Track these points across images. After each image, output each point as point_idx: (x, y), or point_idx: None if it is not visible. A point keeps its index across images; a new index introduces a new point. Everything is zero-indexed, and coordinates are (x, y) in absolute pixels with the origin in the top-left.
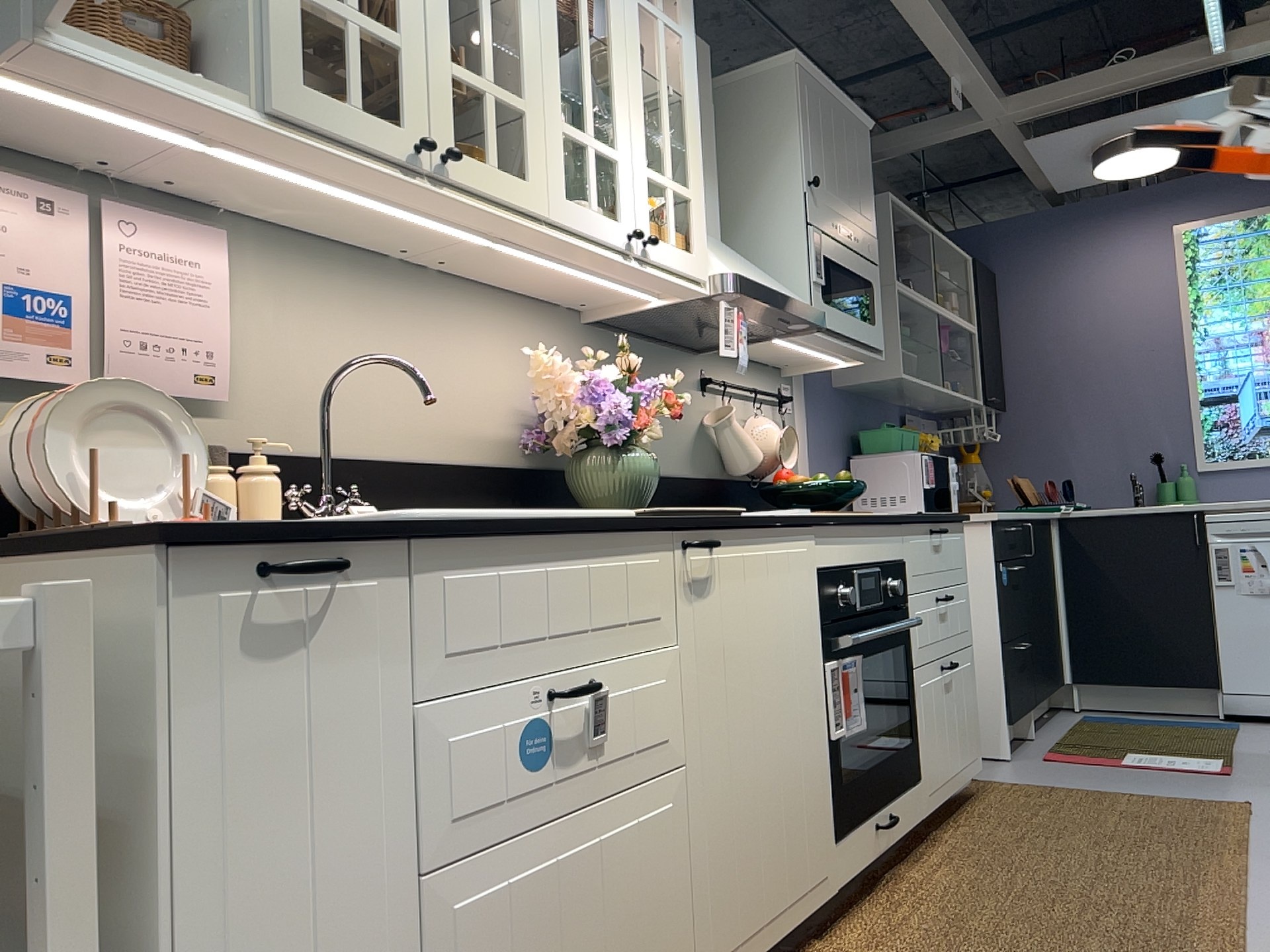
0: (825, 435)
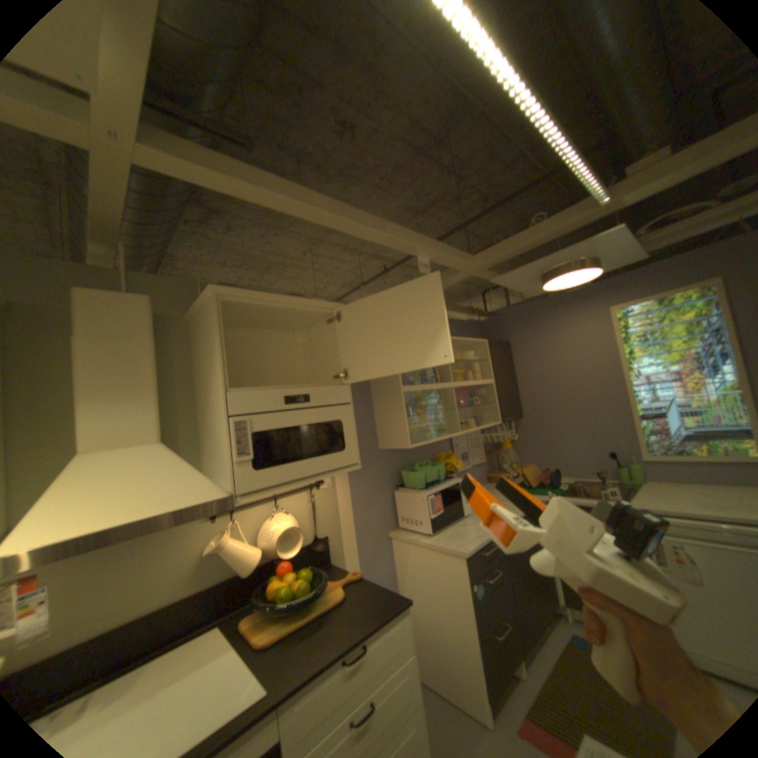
0: (366, 485)
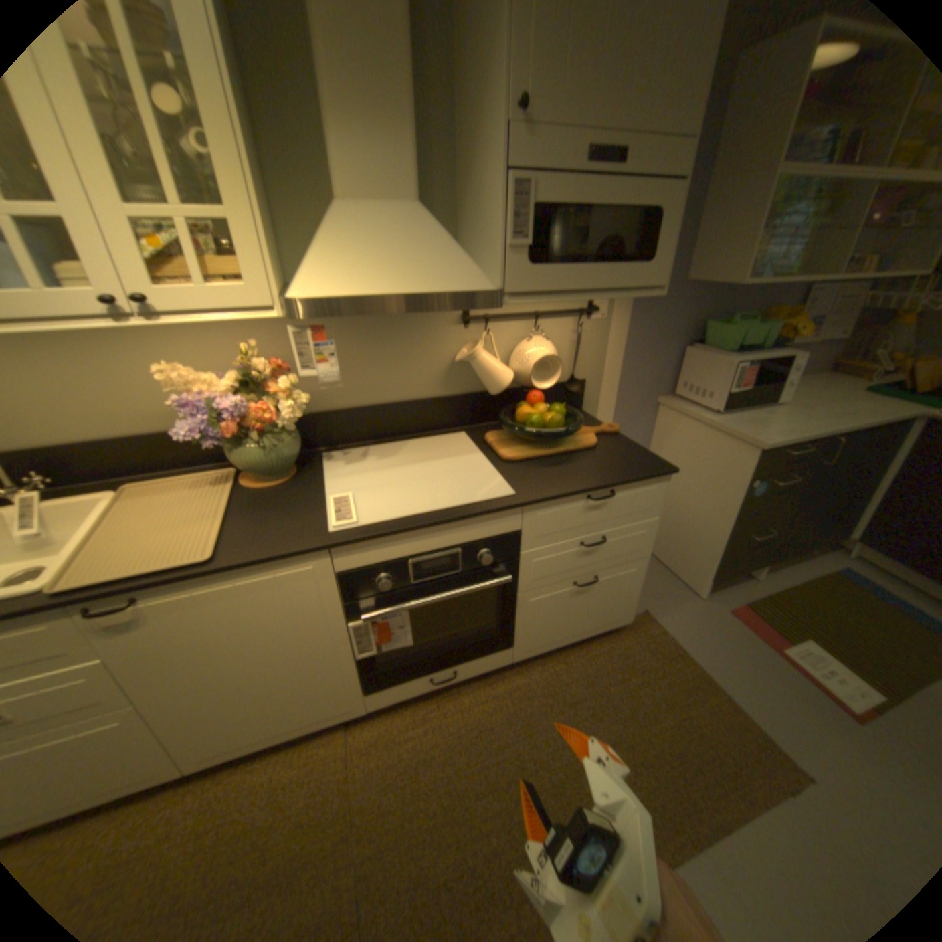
0: (652, 329)
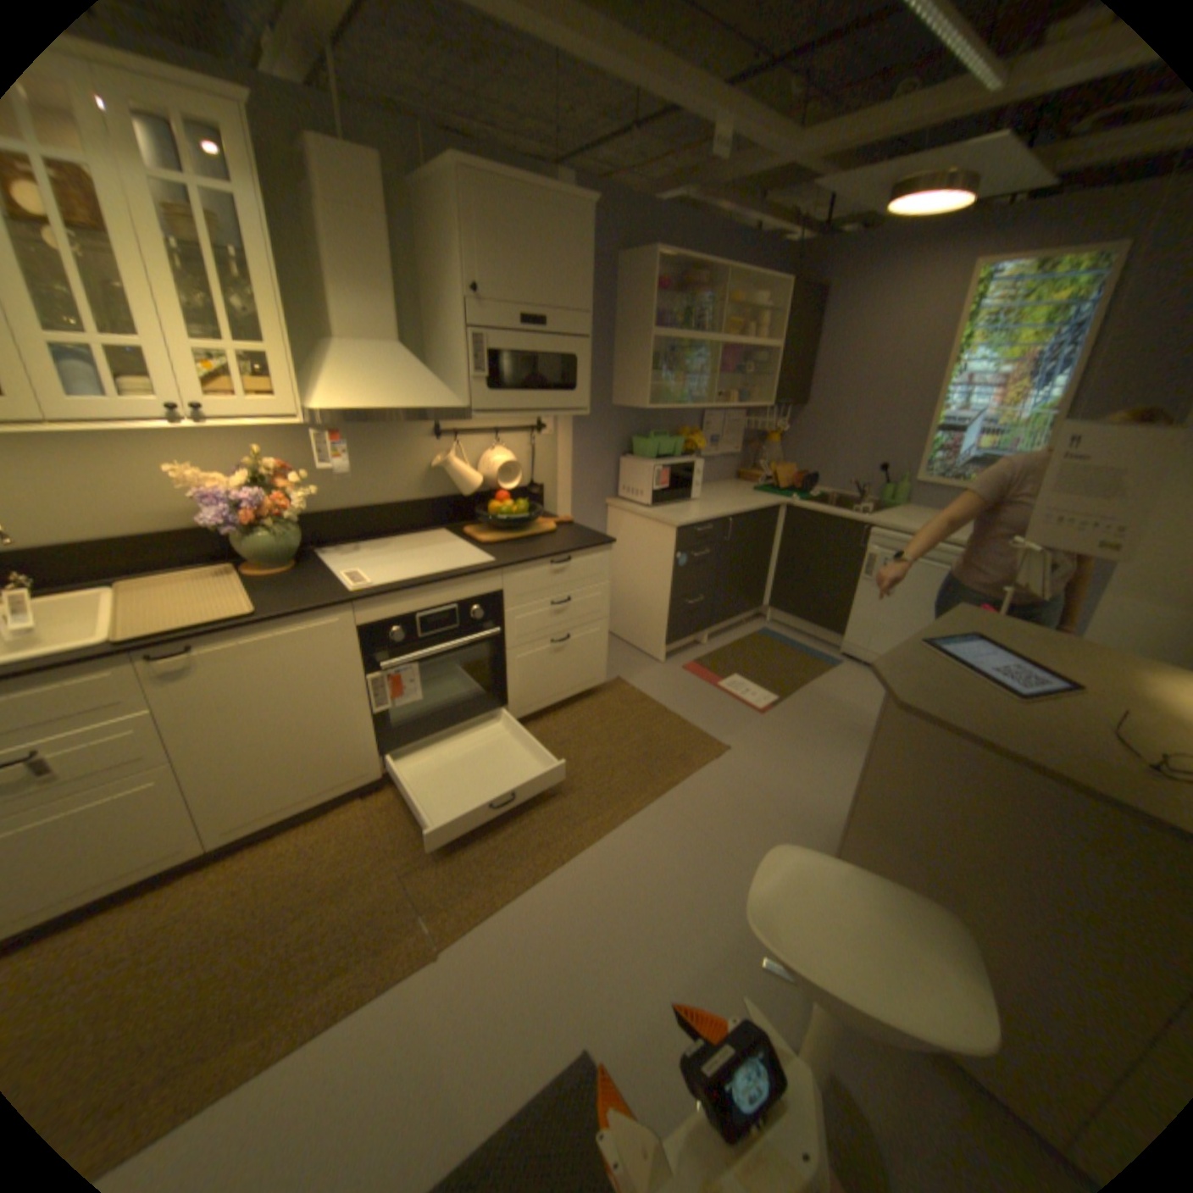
0: (591, 443)
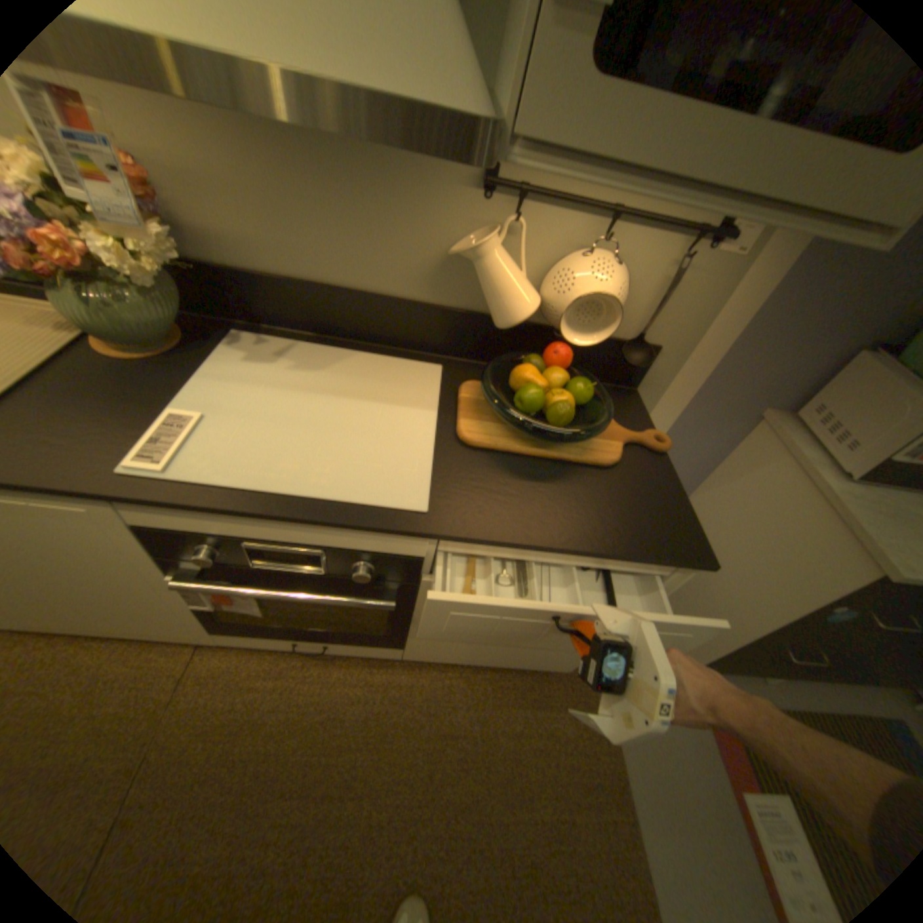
0: (822, 299)
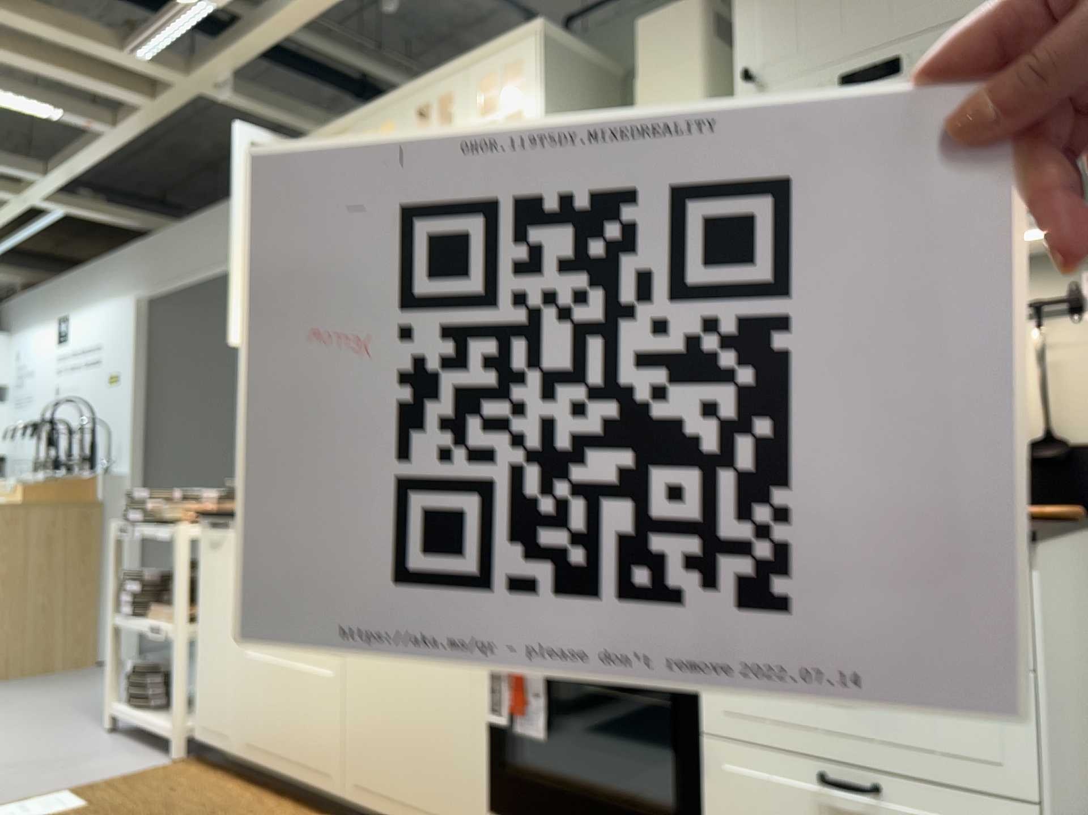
0: None
